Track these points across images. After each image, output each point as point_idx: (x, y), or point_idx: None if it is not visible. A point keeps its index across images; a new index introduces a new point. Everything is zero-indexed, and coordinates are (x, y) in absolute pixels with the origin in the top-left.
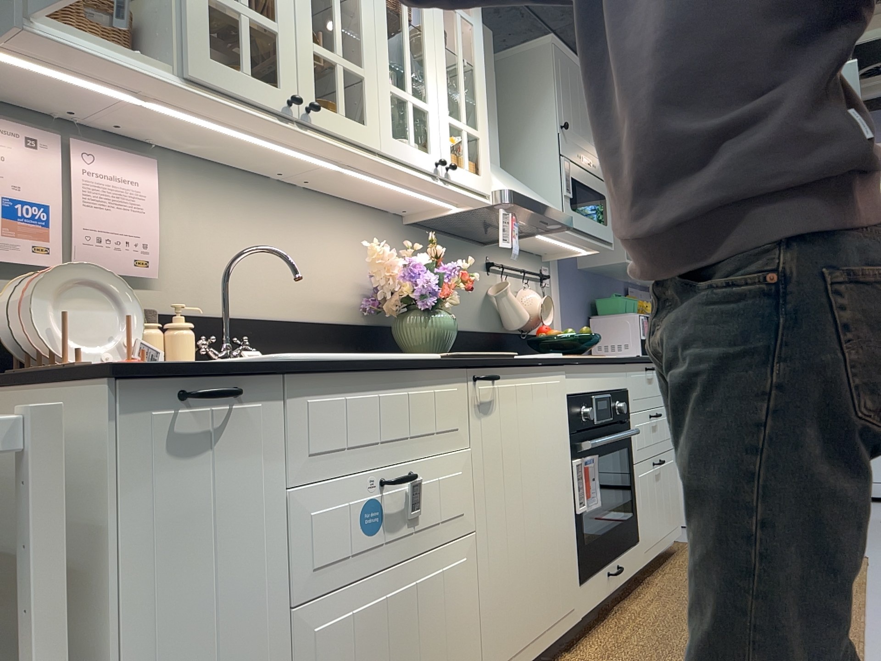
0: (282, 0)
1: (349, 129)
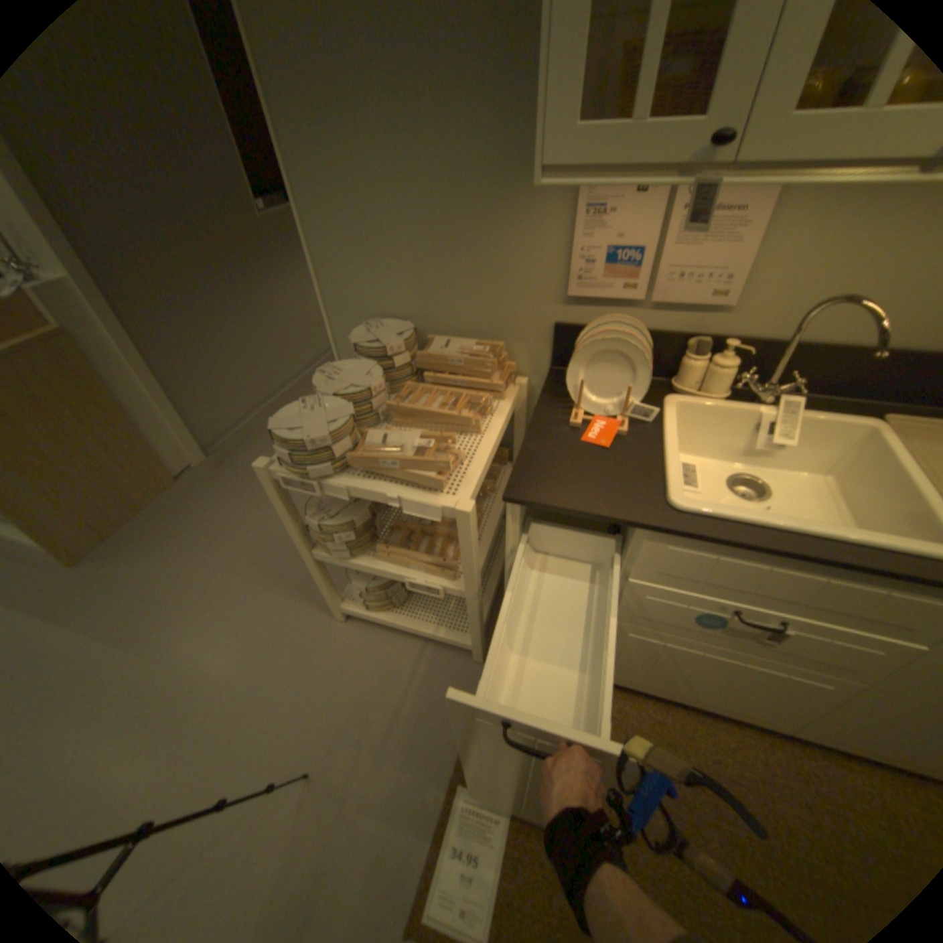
0: None
1: None
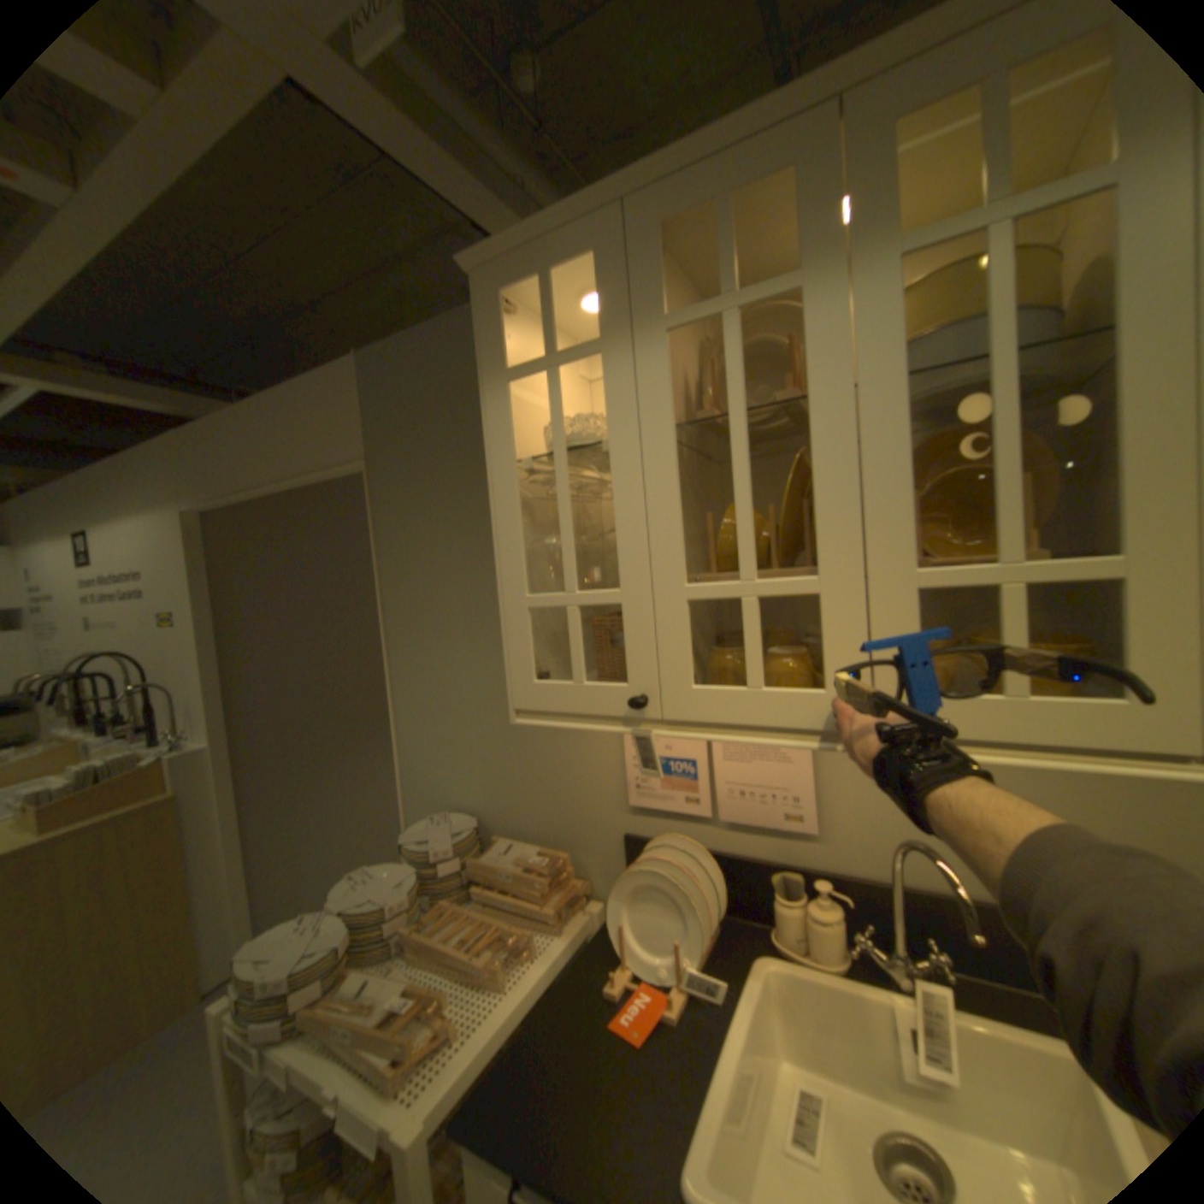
0: (830, 526)
1: (1045, 724)
